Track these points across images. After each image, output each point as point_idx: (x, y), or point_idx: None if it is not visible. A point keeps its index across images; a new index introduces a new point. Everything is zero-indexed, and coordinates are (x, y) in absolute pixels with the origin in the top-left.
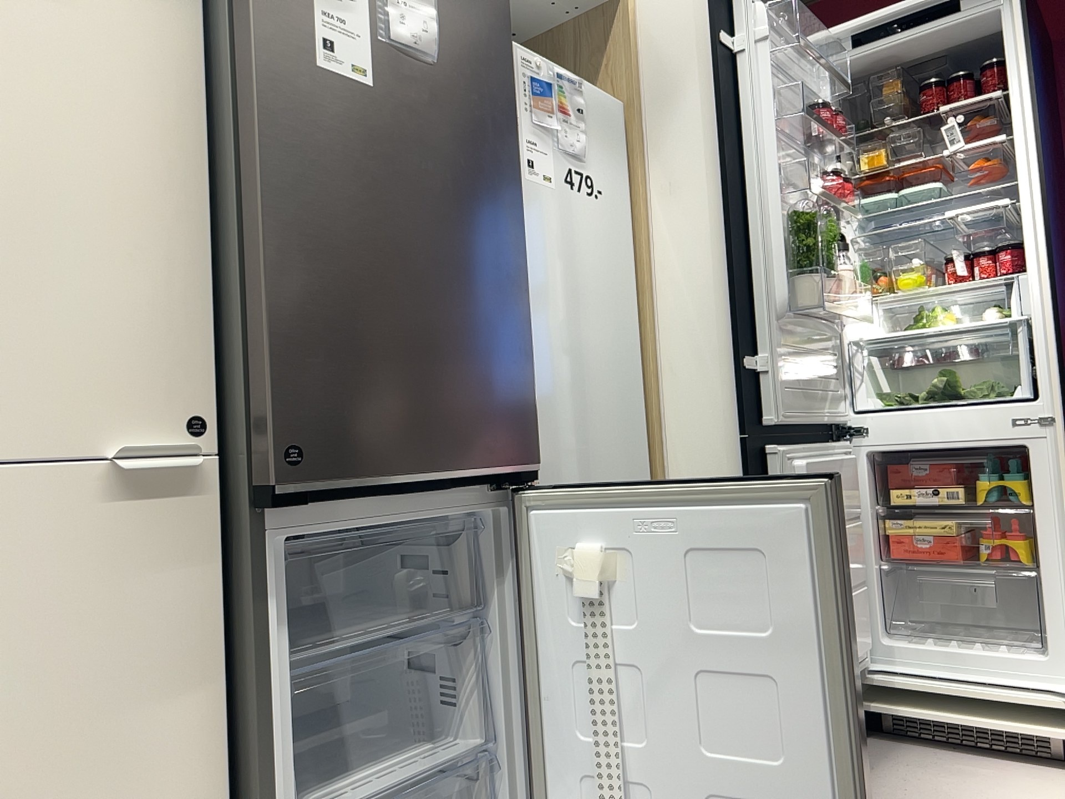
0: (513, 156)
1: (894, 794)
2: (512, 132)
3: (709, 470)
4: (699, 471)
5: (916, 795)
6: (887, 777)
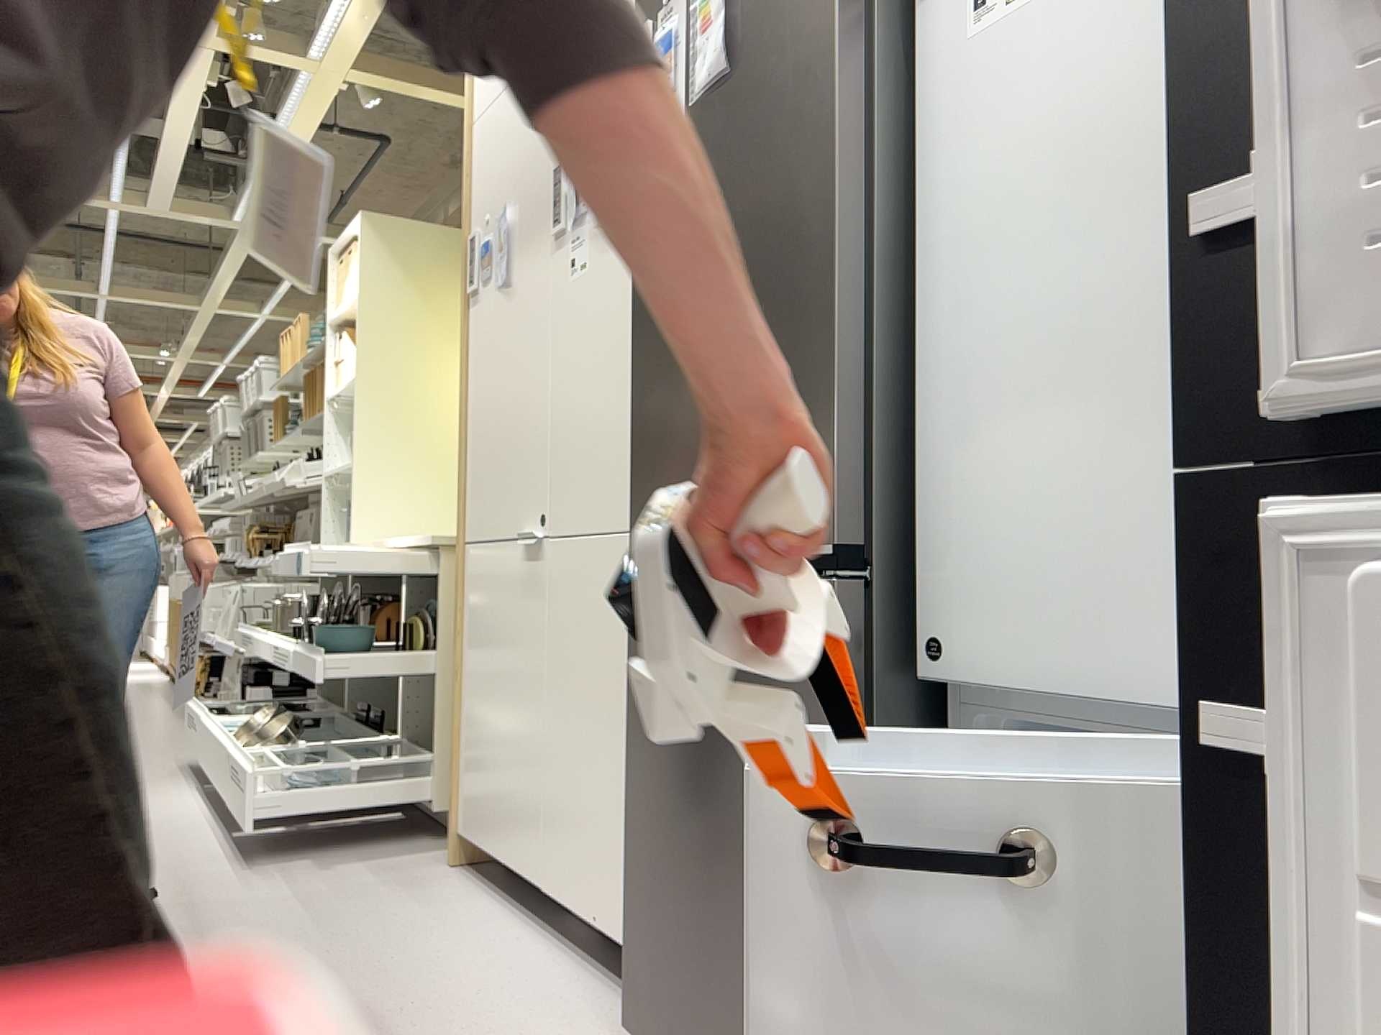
0: (828, 85)
1: None
2: (829, 47)
3: None
4: None
5: None
6: None
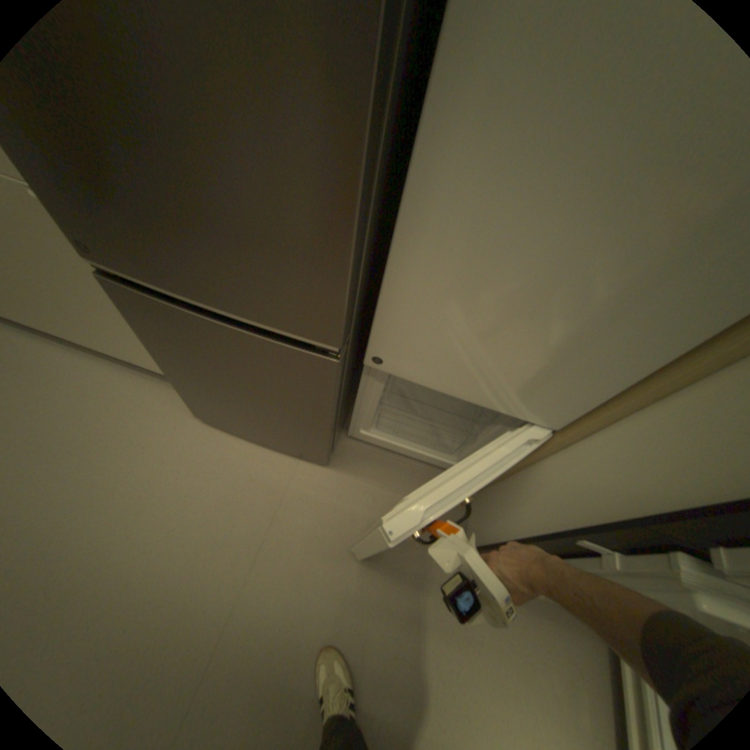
0: None
1: (515, 635)
2: None
3: (623, 471)
4: (621, 459)
5: (519, 653)
6: (539, 630)
